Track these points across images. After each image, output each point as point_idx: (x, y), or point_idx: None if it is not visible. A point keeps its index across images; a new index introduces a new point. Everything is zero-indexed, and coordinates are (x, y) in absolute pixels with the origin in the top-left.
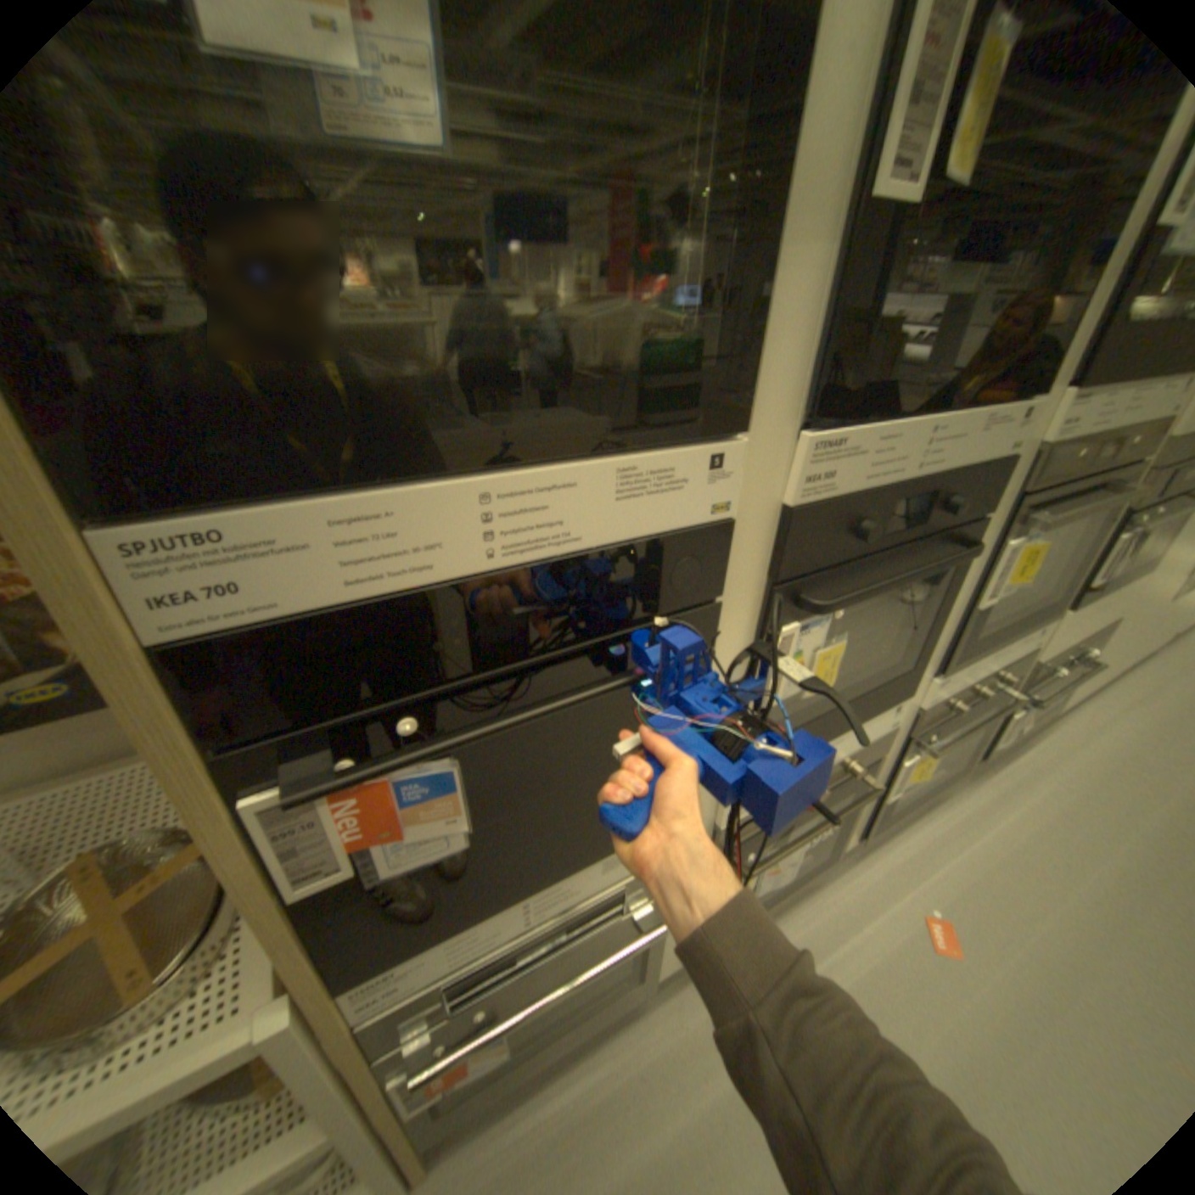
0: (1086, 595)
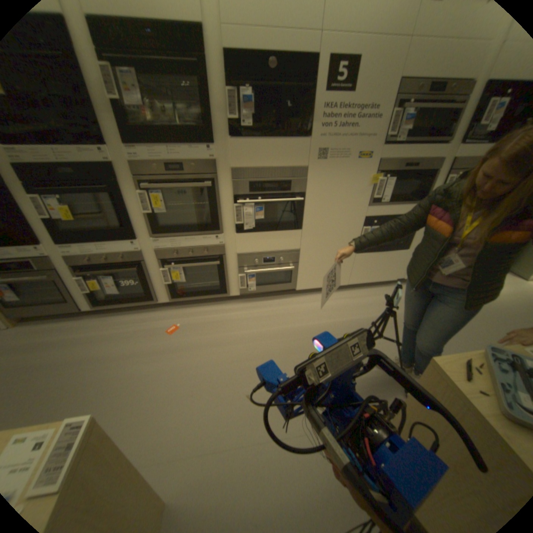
0: (239, 228)
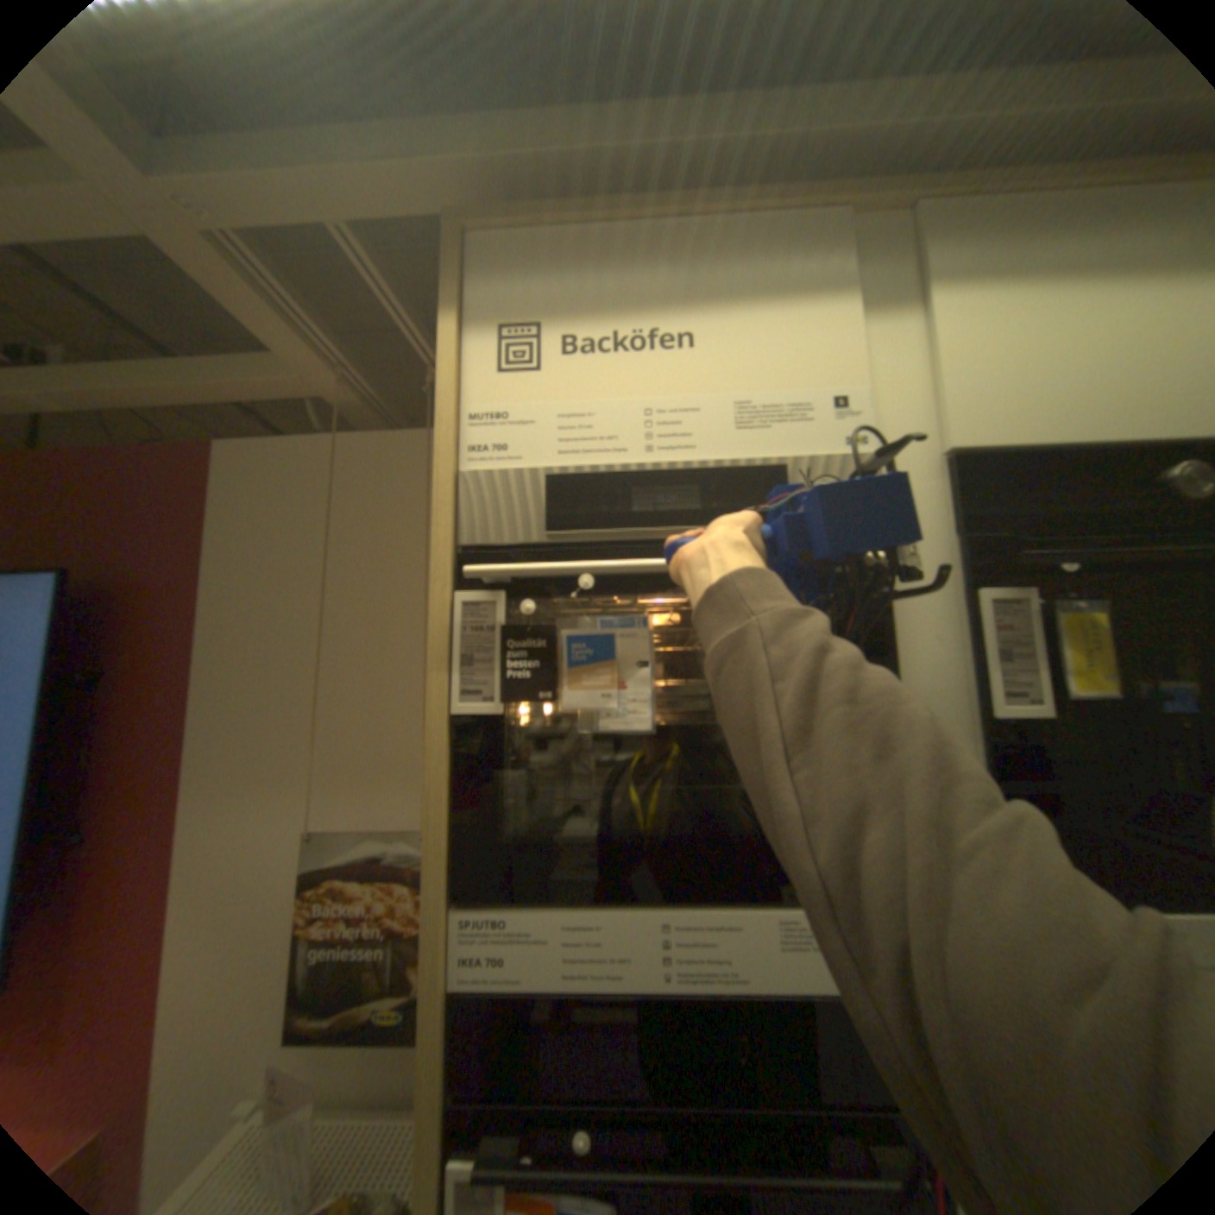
0: None
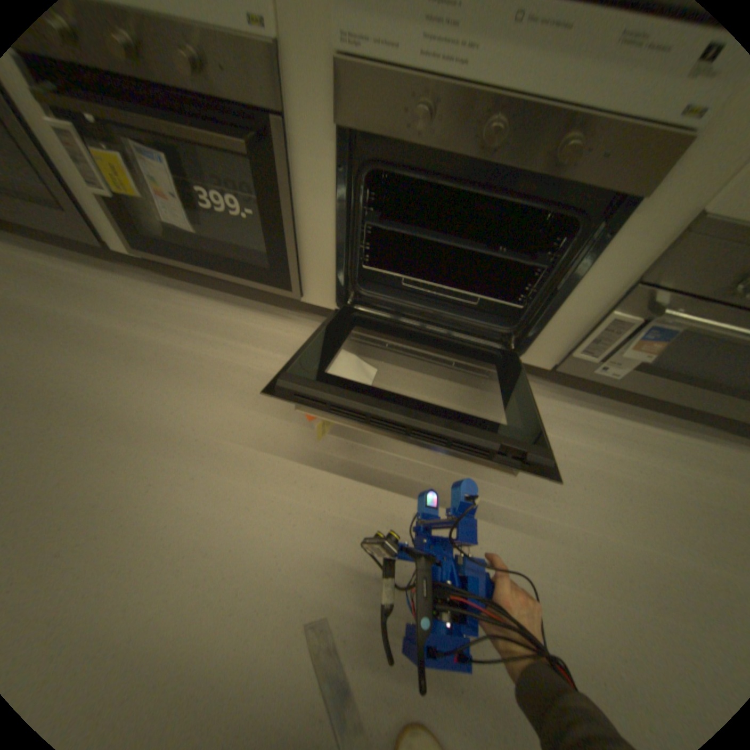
0: None
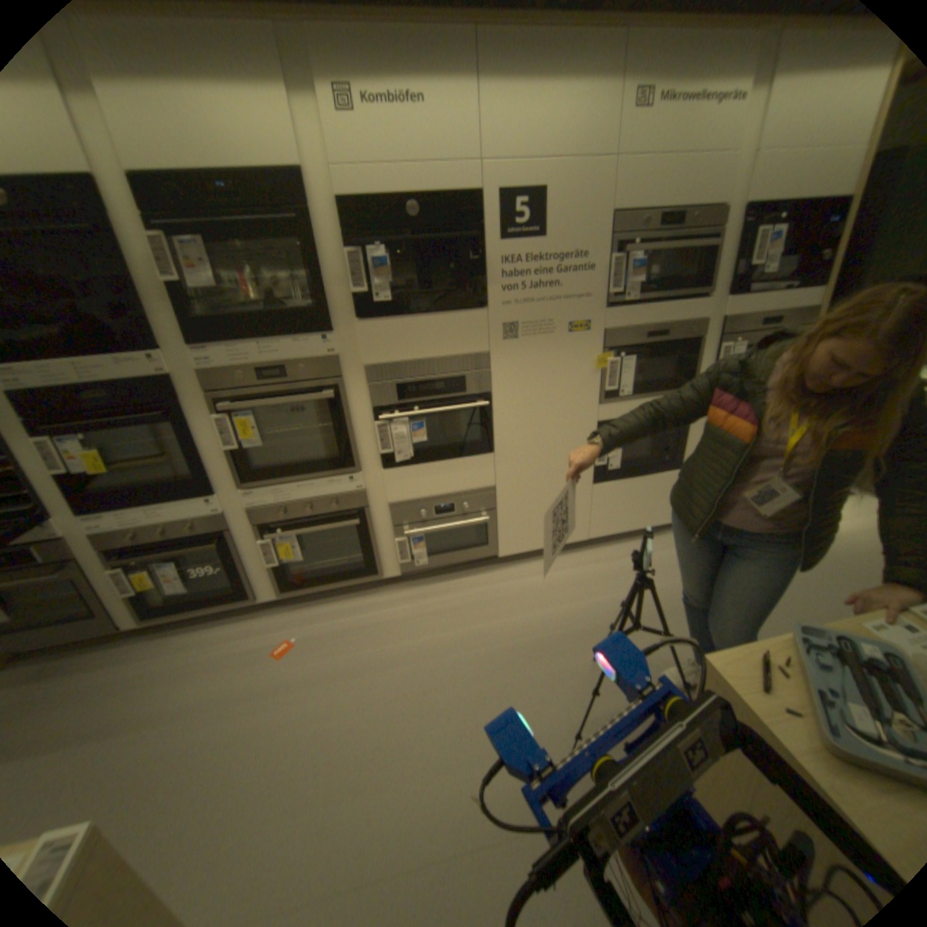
0: (387, 460)
